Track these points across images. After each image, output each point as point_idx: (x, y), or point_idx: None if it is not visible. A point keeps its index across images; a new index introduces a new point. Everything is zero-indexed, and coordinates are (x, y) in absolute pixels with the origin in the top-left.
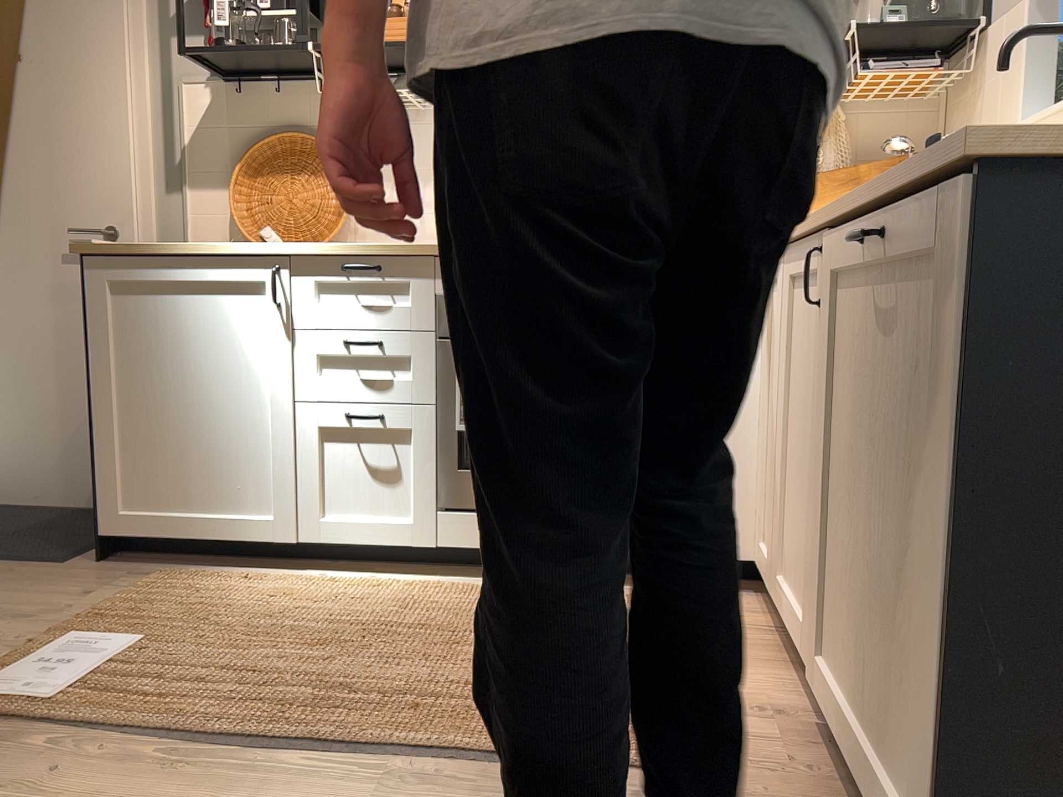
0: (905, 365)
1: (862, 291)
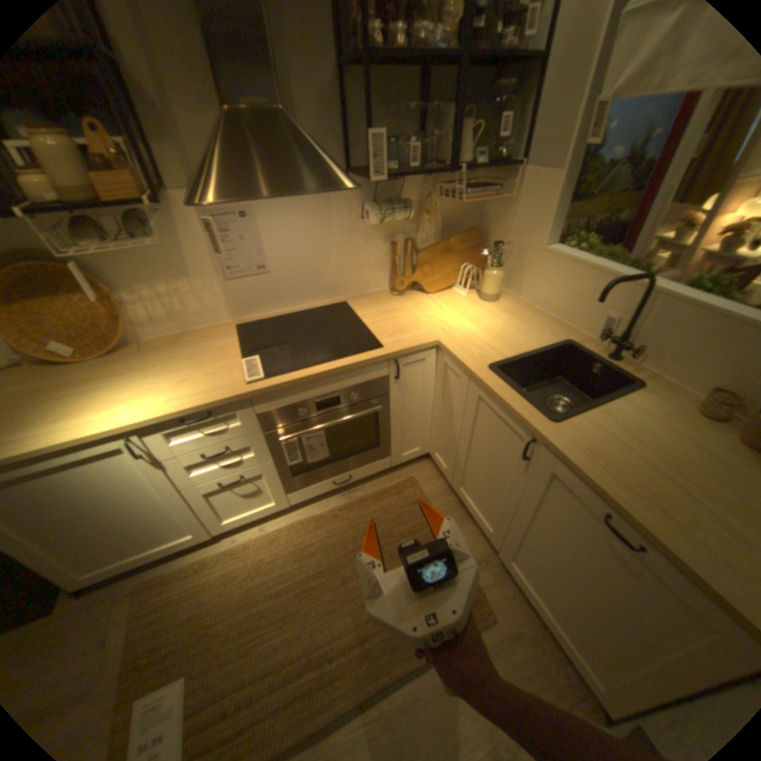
0: (619, 574)
1: (573, 497)
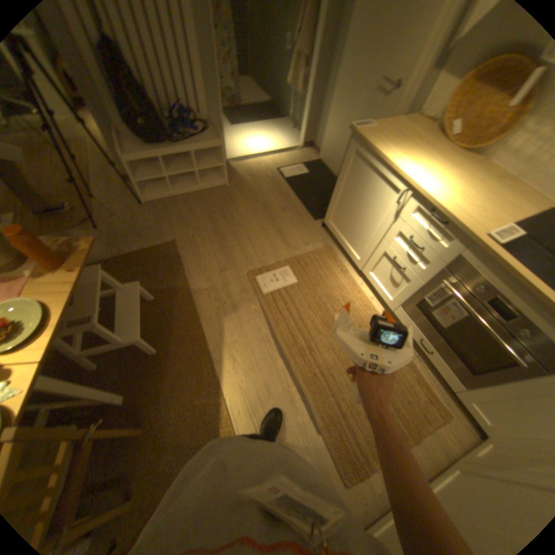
0: None
1: None
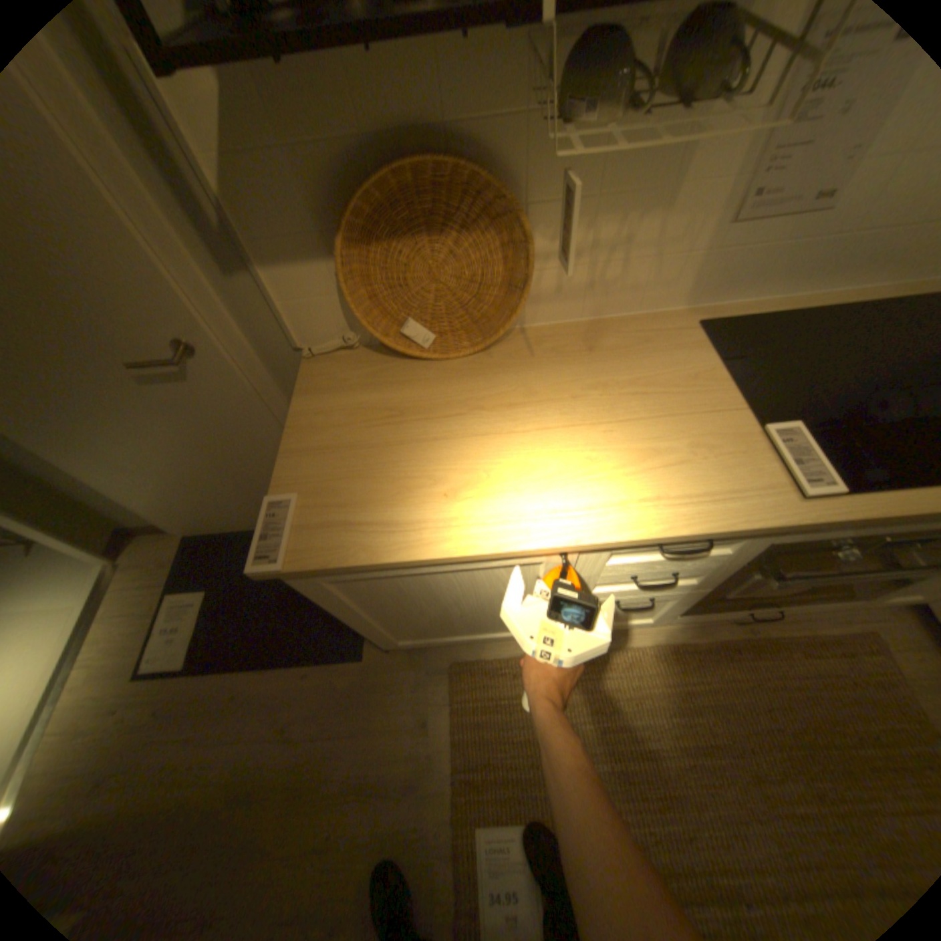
0: None
1: None
